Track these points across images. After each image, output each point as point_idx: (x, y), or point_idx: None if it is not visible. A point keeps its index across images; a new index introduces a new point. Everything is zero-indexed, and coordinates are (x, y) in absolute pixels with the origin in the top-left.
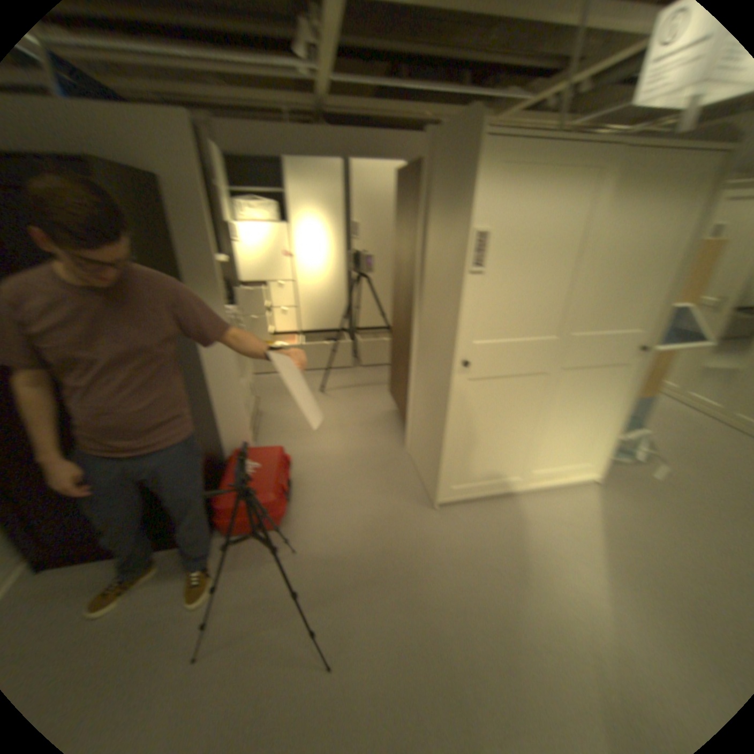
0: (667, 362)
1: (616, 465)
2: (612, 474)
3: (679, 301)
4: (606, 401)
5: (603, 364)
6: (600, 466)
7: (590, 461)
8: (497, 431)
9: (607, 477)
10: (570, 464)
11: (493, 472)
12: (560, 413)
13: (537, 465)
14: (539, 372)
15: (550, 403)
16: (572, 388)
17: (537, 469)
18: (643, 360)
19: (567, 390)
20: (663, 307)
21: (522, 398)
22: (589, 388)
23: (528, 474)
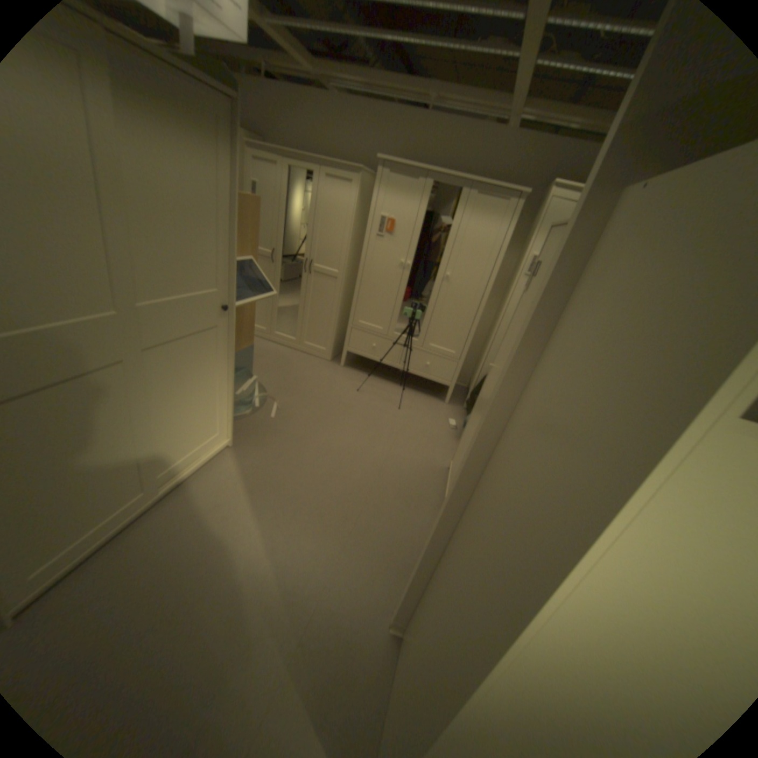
0: (249, 313)
1: (238, 419)
2: (237, 430)
3: (241, 254)
4: (205, 369)
5: (187, 331)
6: (223, 430)
7: (212, 431)
8: (69, 462)
9: (233, 436)
10: (193, 444)
11: (92, 512)
12: (159, 400)
13: (154, 468)
14: (104, 362)
15: (139, 395)
16: (161, 367)
17: (157, 469)
18: (225, 319)
19: (156, 372)
20: (226, 263)
21: (92, 403)
22: (182, 361)
23: (147, 483)
